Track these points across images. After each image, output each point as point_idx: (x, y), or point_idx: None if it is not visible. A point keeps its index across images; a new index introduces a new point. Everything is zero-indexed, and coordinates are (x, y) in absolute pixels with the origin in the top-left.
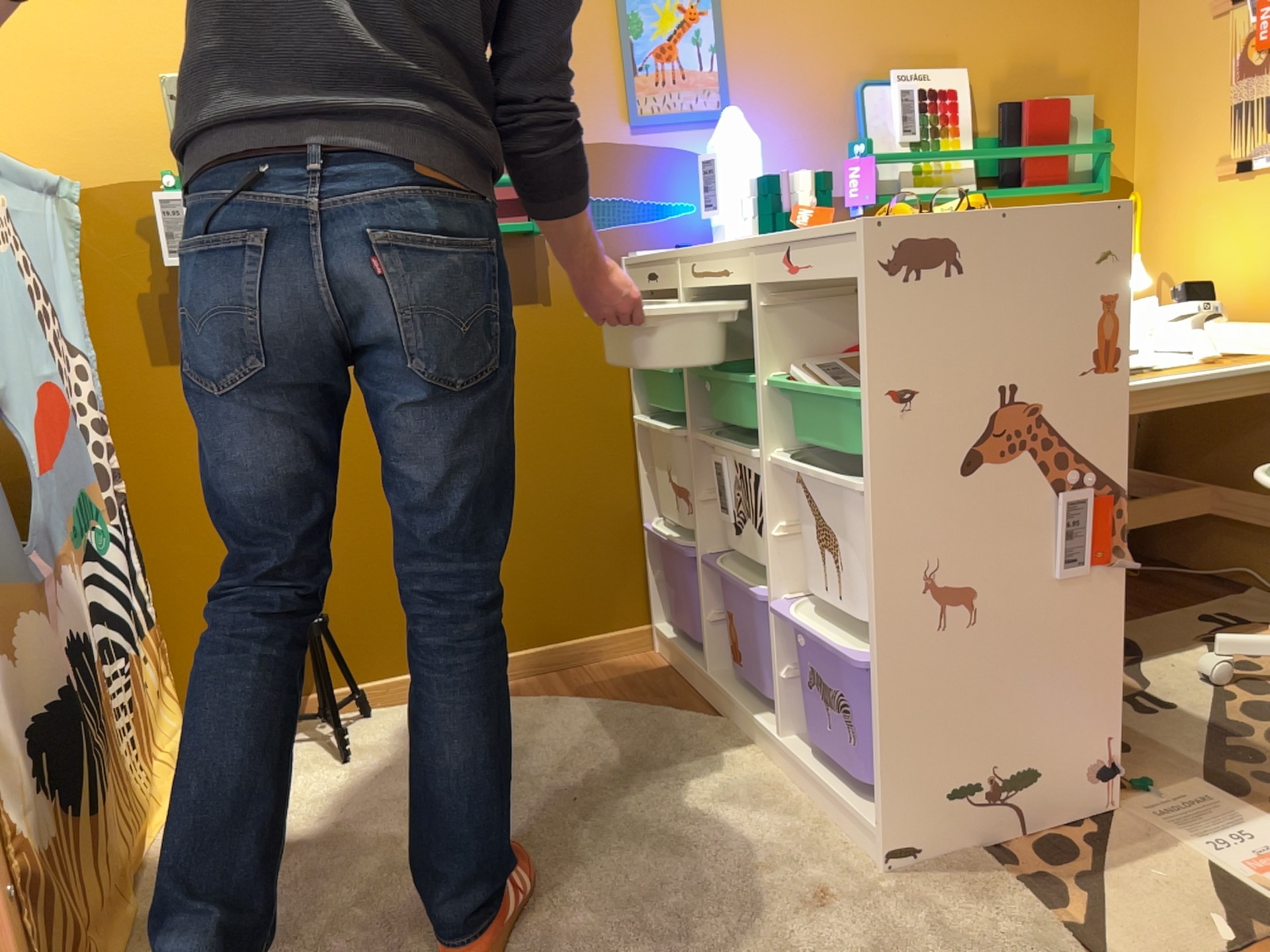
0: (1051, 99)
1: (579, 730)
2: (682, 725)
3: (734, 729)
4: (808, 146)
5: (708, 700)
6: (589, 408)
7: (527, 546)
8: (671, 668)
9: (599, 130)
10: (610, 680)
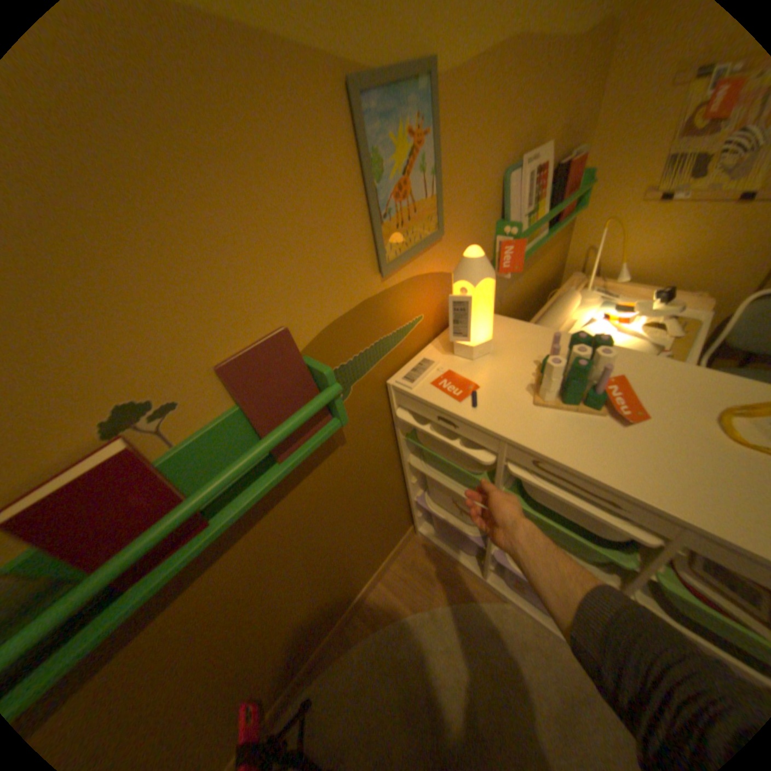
0: (579, 153)
1: (443, 655)
2: (490, 621)
3: (517, 613)
4: (479, 234)
5: (482, 583)
6: (377, 475)
7: (357, 556)
8: (438, 552)
9: (359, 292)
10: (414, 578)
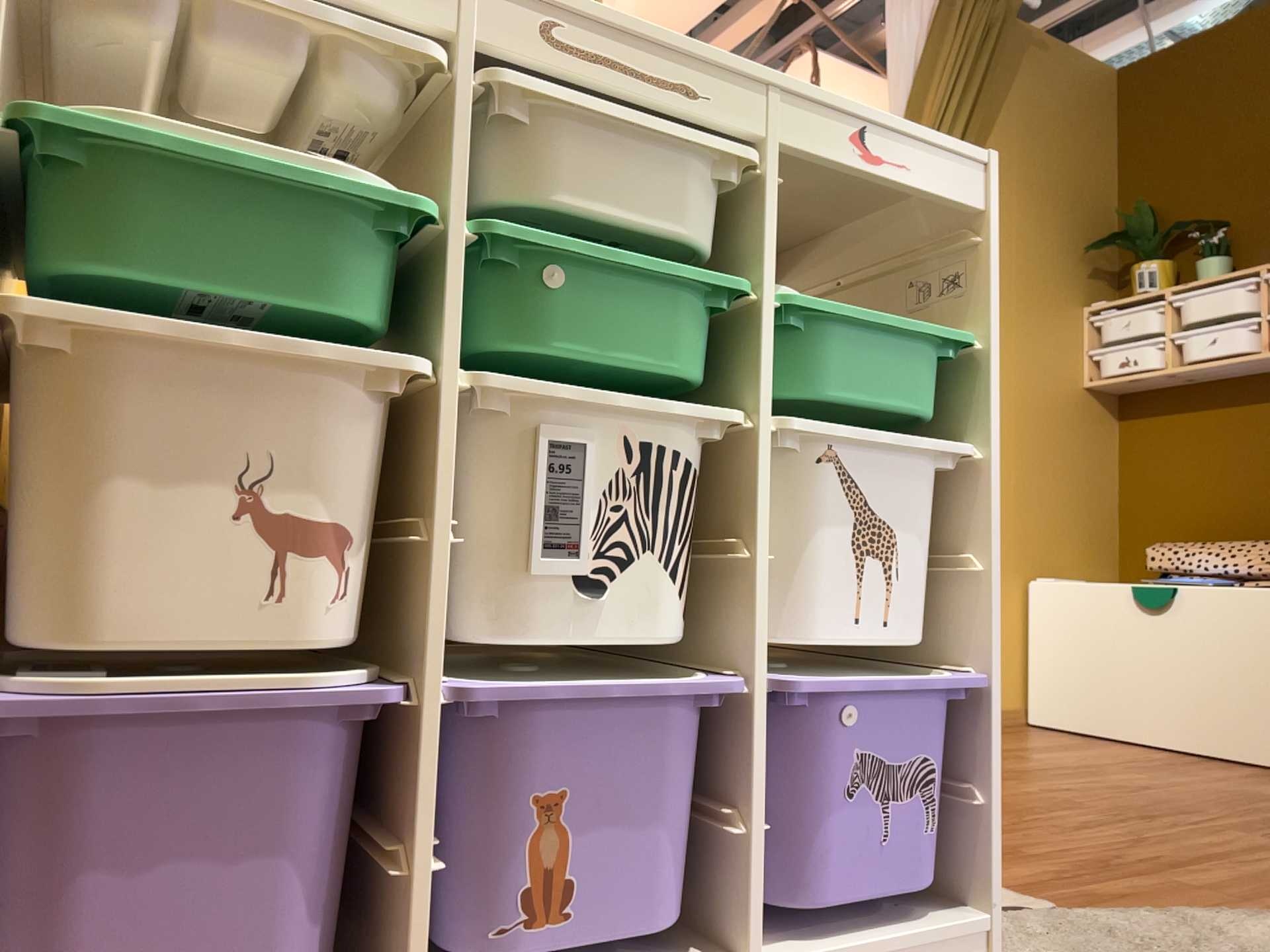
0: None
1: None
2: None
3: None
4: None
5: None
6: None
7: None
8: None
9: None
10: None
